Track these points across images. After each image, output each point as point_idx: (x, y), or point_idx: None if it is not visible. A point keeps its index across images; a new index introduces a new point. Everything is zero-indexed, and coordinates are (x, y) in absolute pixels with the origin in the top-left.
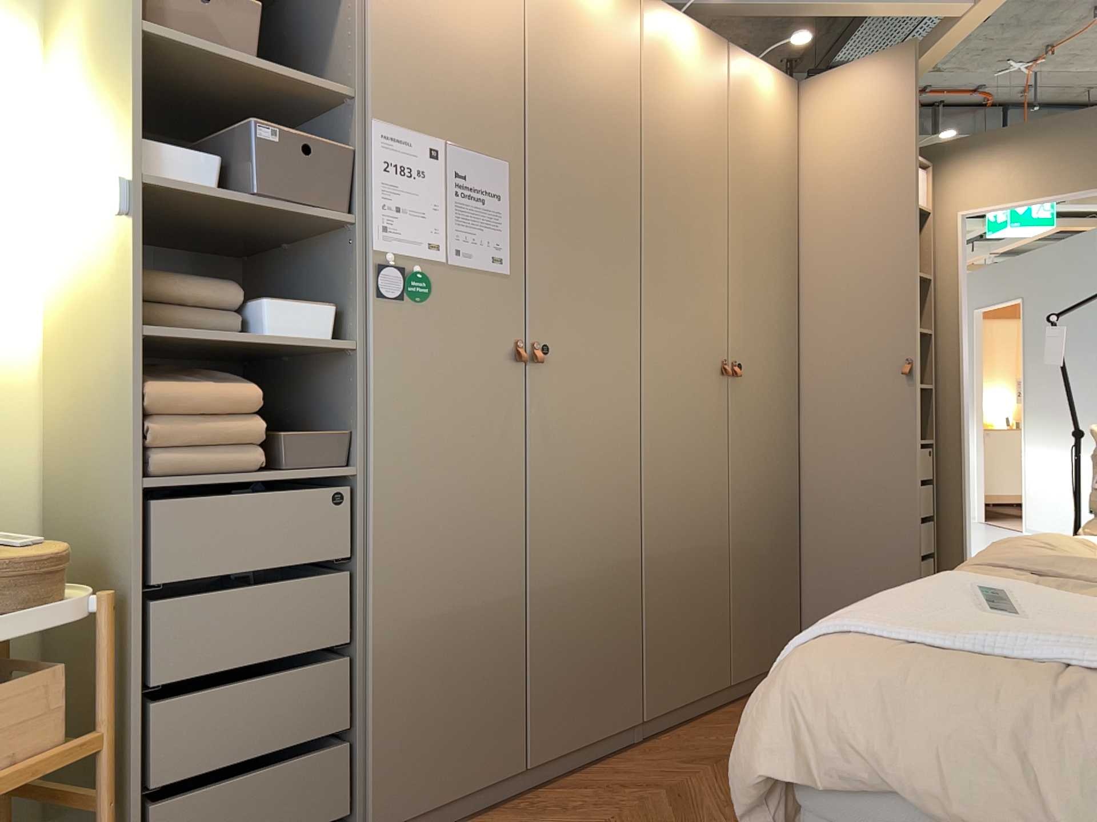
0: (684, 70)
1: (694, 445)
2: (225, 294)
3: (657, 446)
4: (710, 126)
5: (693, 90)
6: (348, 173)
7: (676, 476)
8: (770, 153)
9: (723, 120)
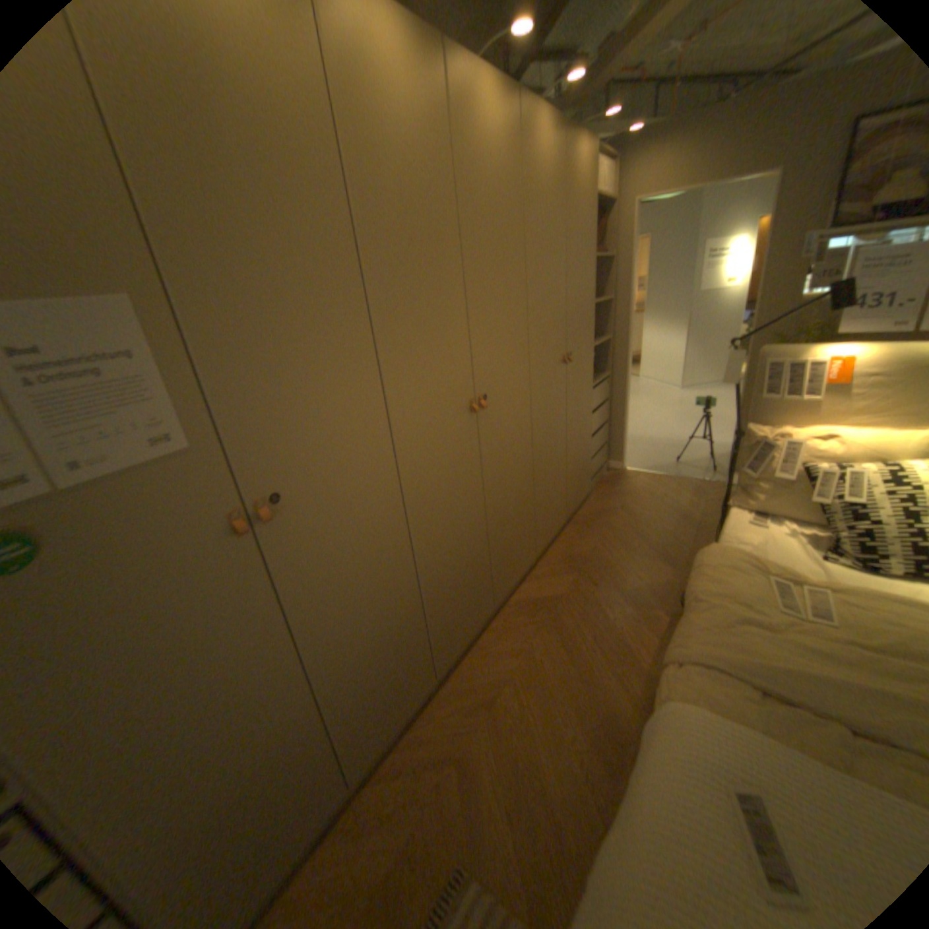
0: (389, 87)
1: (451, 483)
2: None
3: (419, 505)
4: (430, 162)
5: (404, 114)
6: None
7: (439, 516)
8: (495, 179)
9: (446, 148)
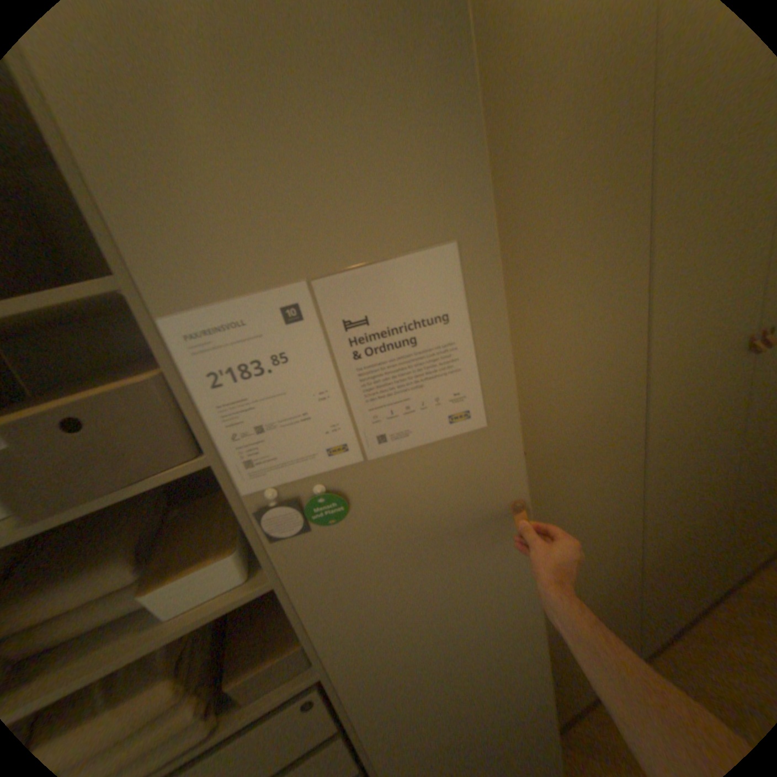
0: None
1: (703, 443)
2: (113, 580)
3: (661, 469)
4: None
5: None
6: (171, 407)
7: (681, 482)
8: None
9: None
